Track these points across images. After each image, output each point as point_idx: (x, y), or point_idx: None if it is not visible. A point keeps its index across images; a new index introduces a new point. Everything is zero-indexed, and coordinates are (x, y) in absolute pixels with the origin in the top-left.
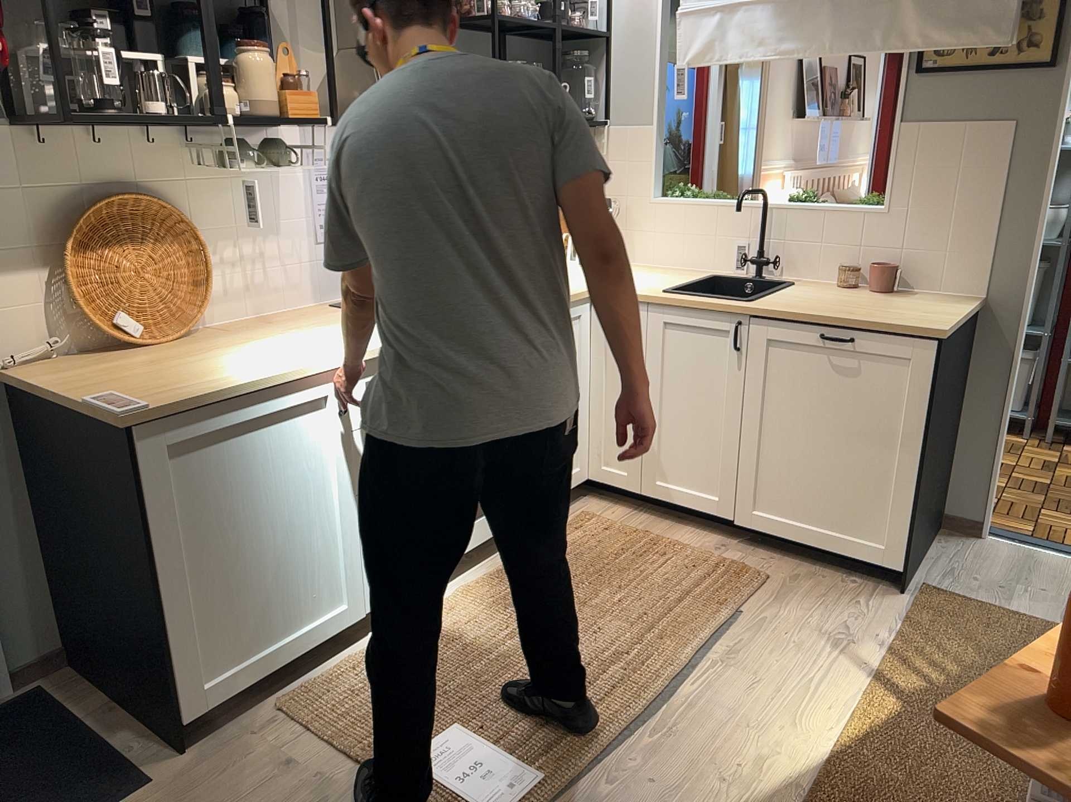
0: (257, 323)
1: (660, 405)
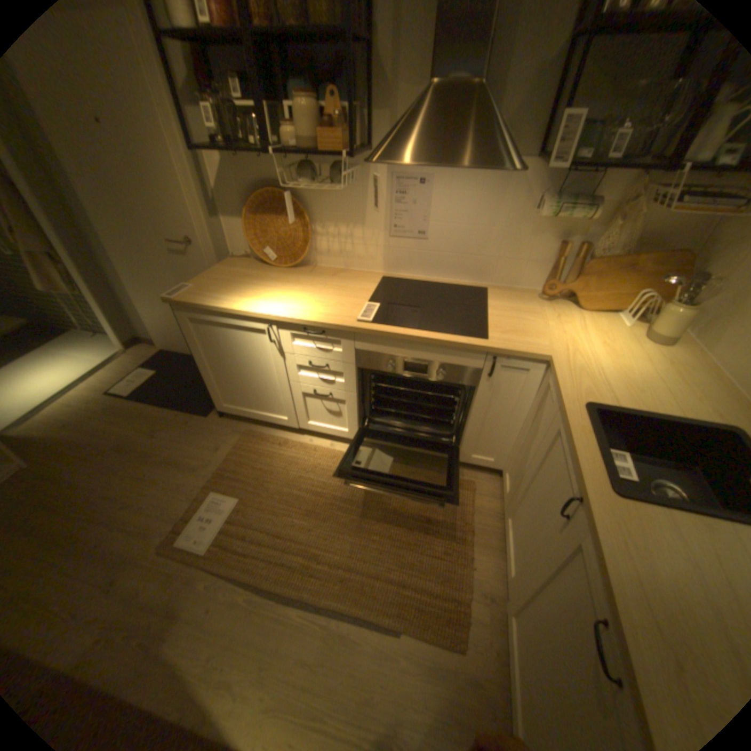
0: (331, 272)
1: (529, 480)
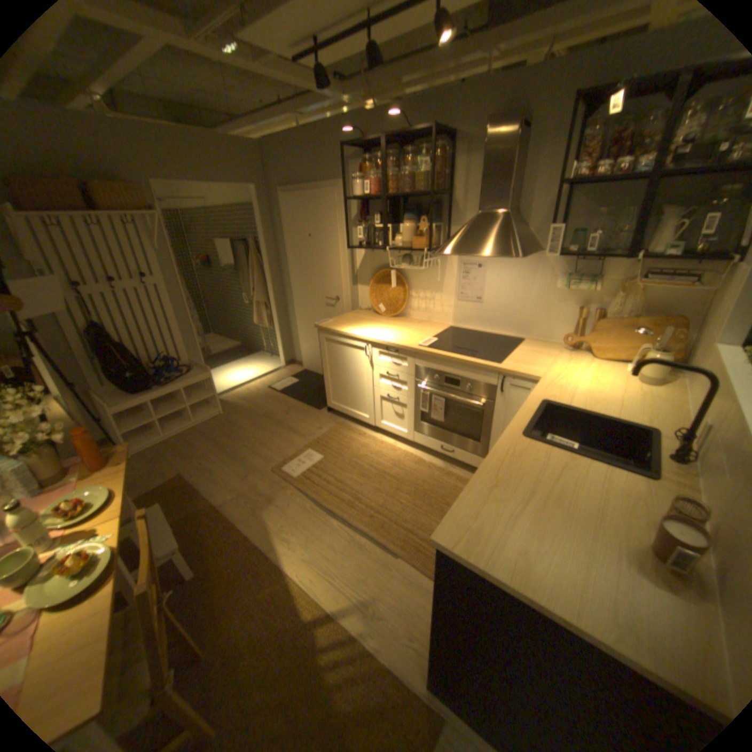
0: (417, 322)
1: None
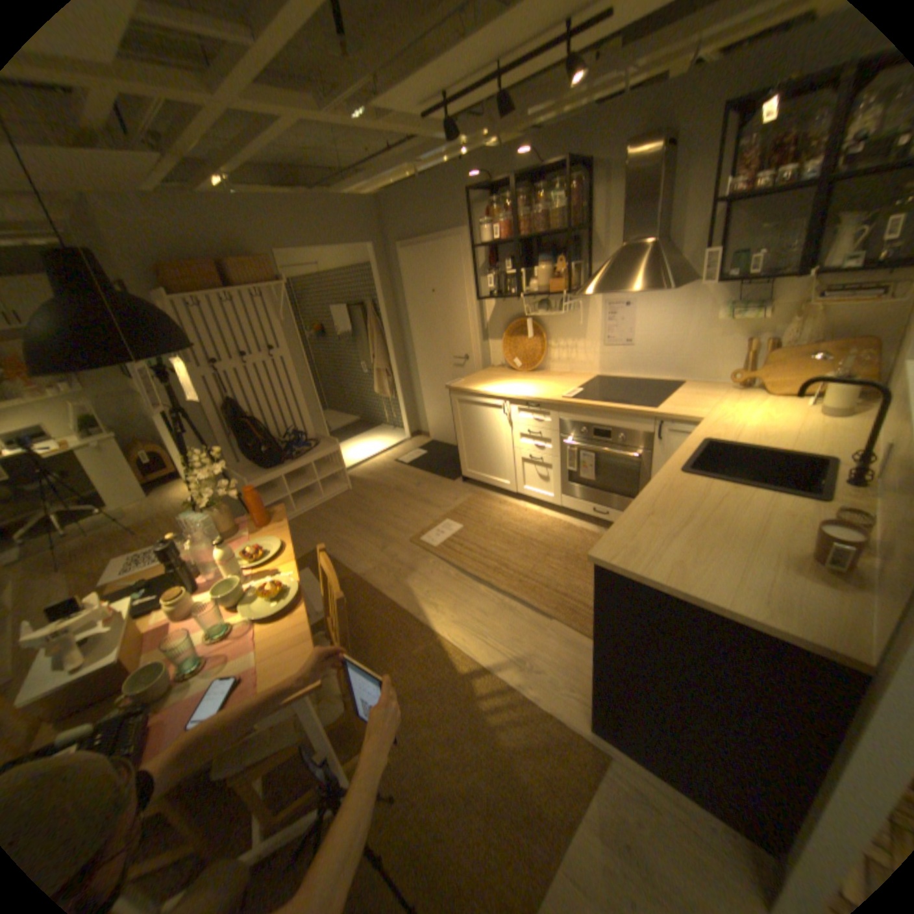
0: (558, 374)
1: None
